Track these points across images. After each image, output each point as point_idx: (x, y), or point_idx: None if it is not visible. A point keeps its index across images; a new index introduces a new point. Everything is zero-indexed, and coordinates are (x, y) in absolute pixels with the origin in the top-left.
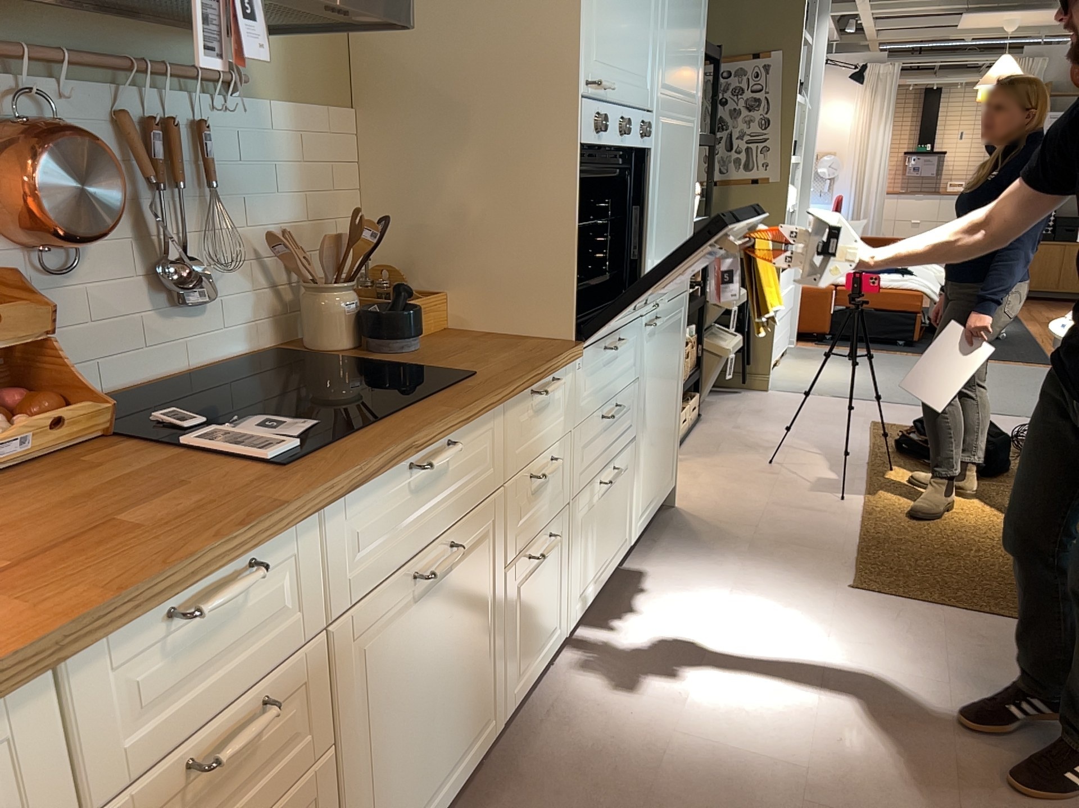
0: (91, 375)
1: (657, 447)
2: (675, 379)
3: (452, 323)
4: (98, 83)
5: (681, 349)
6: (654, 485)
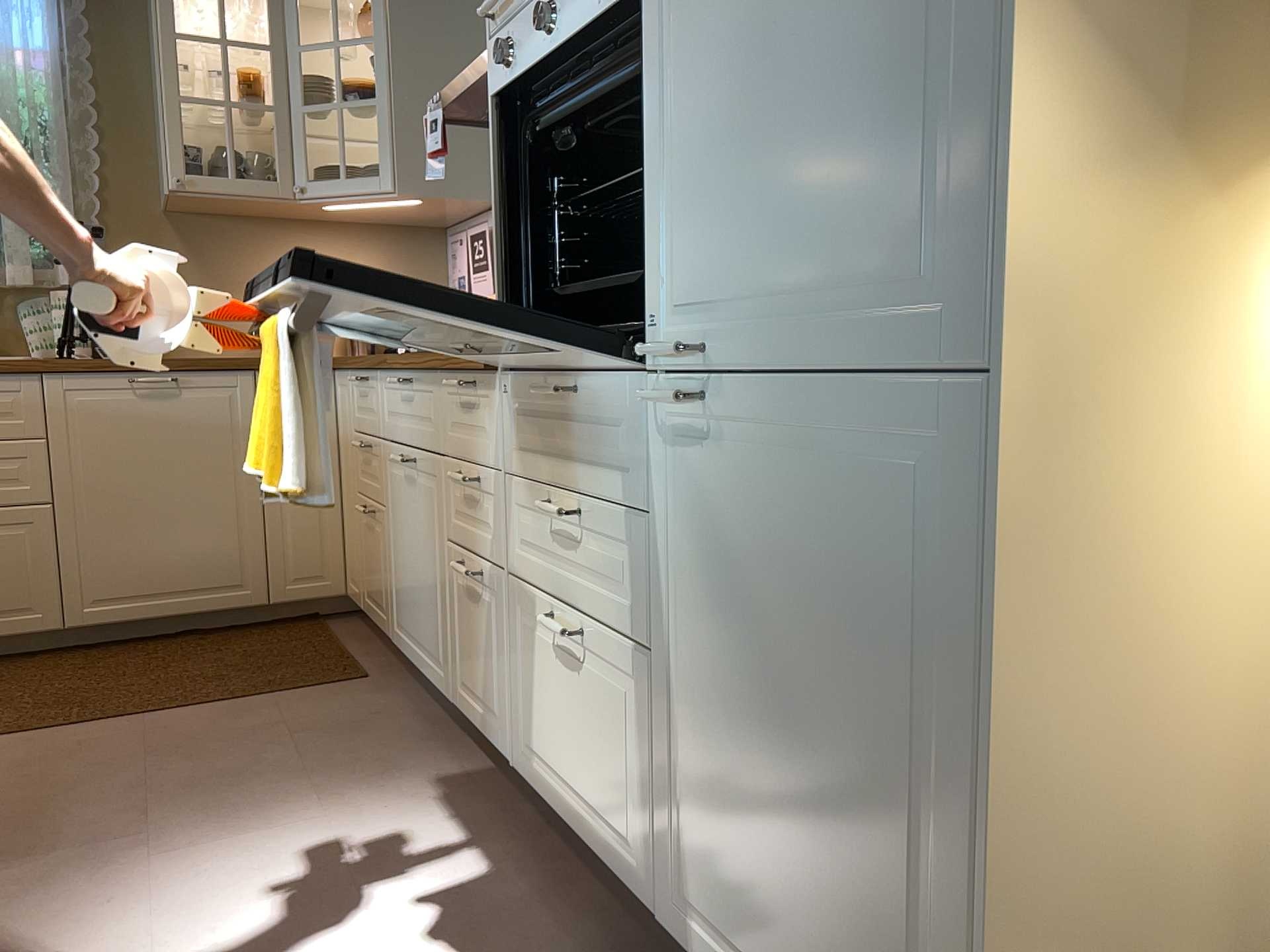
0: None
1: (761, 819)
2: (888, 712)
3: None
4: None
5: (958, 633)
6: (762, 938)
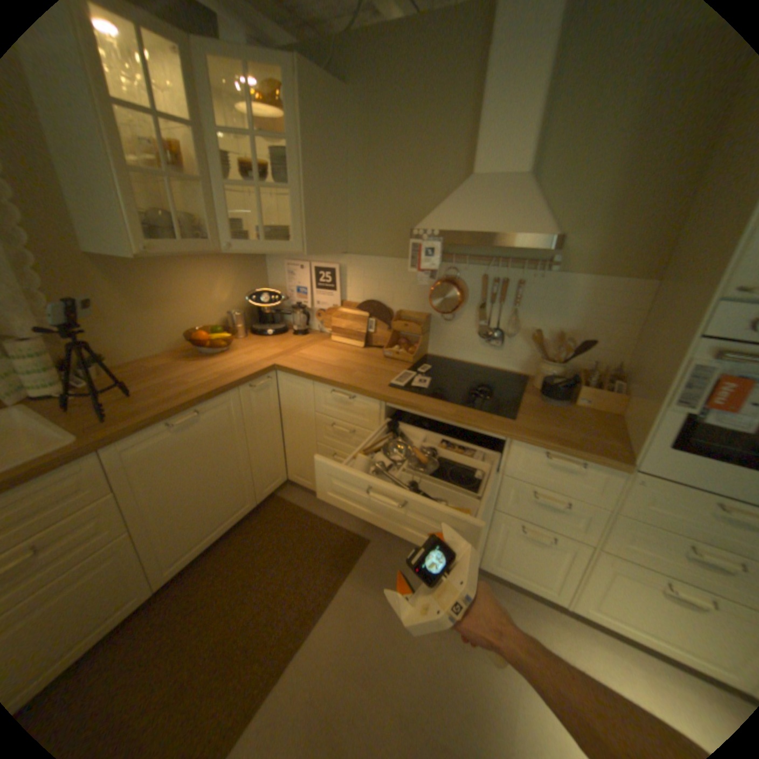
0: (451, 352)
1: None
2: None
3: (628, 416)
4: (483, 265)
5: None
6: None
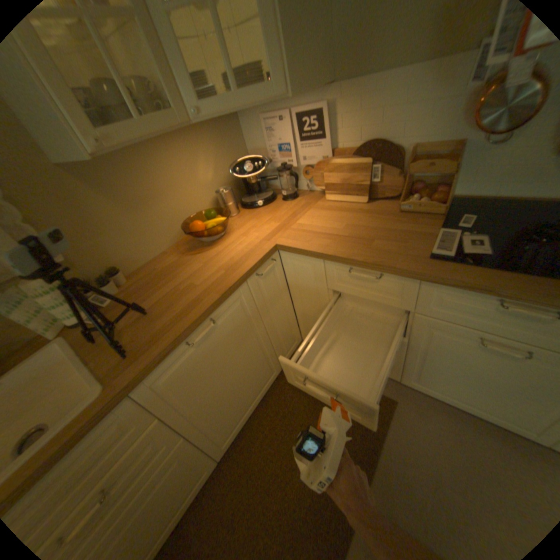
0: (495, 188)
1: None
2: None
3: None
4: None
5: None
6: None
